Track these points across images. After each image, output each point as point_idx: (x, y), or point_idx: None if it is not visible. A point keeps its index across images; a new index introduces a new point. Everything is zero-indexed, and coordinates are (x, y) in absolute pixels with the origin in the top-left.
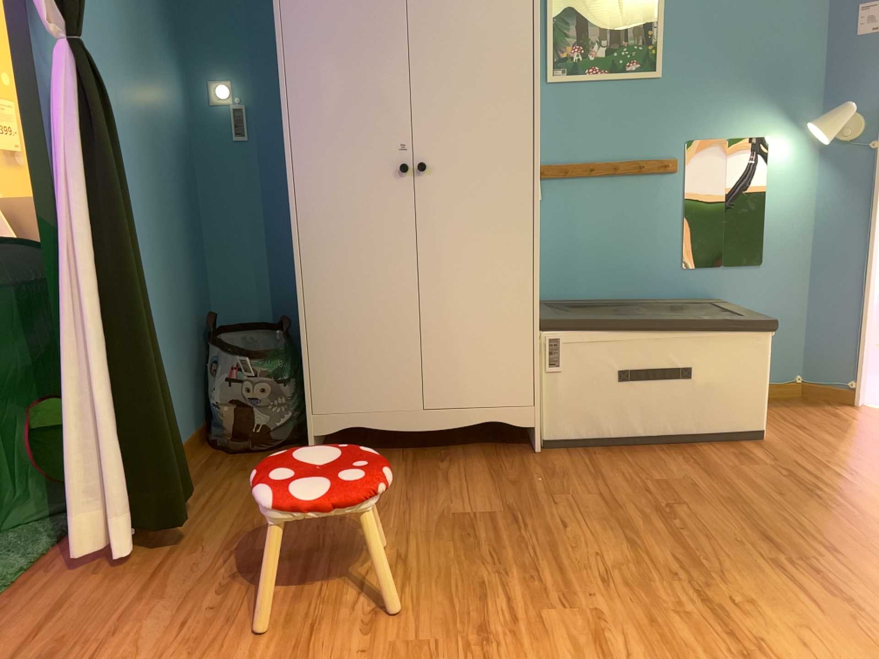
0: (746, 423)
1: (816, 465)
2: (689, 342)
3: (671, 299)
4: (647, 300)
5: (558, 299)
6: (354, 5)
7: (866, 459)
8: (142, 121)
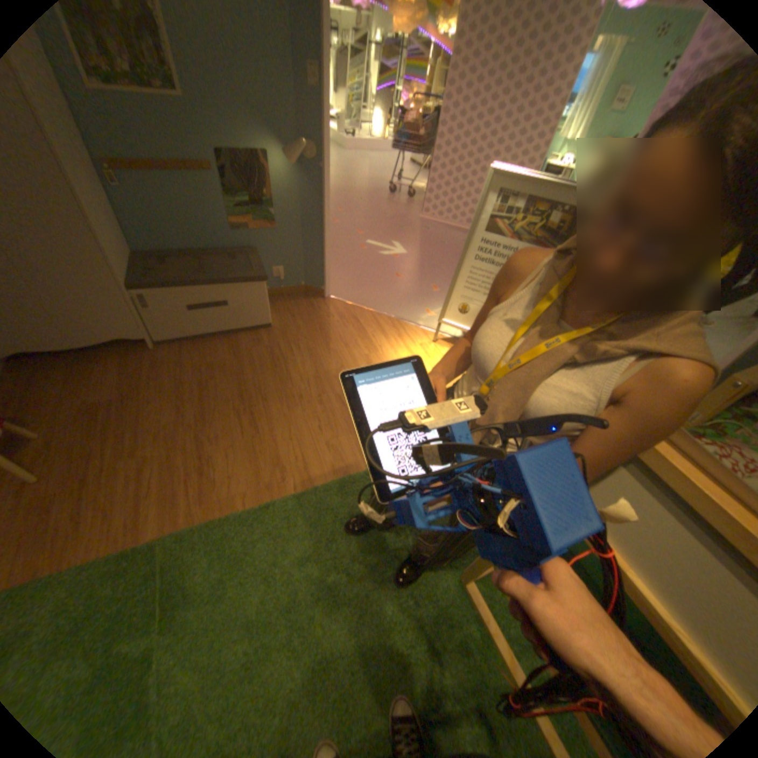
0: (262, 321)
1: (287, 341)
2: (223, 288)
3: (227, 247)
4: (212, 250)
5: (155, 251)
6: None
7: (309, 335)
8: None
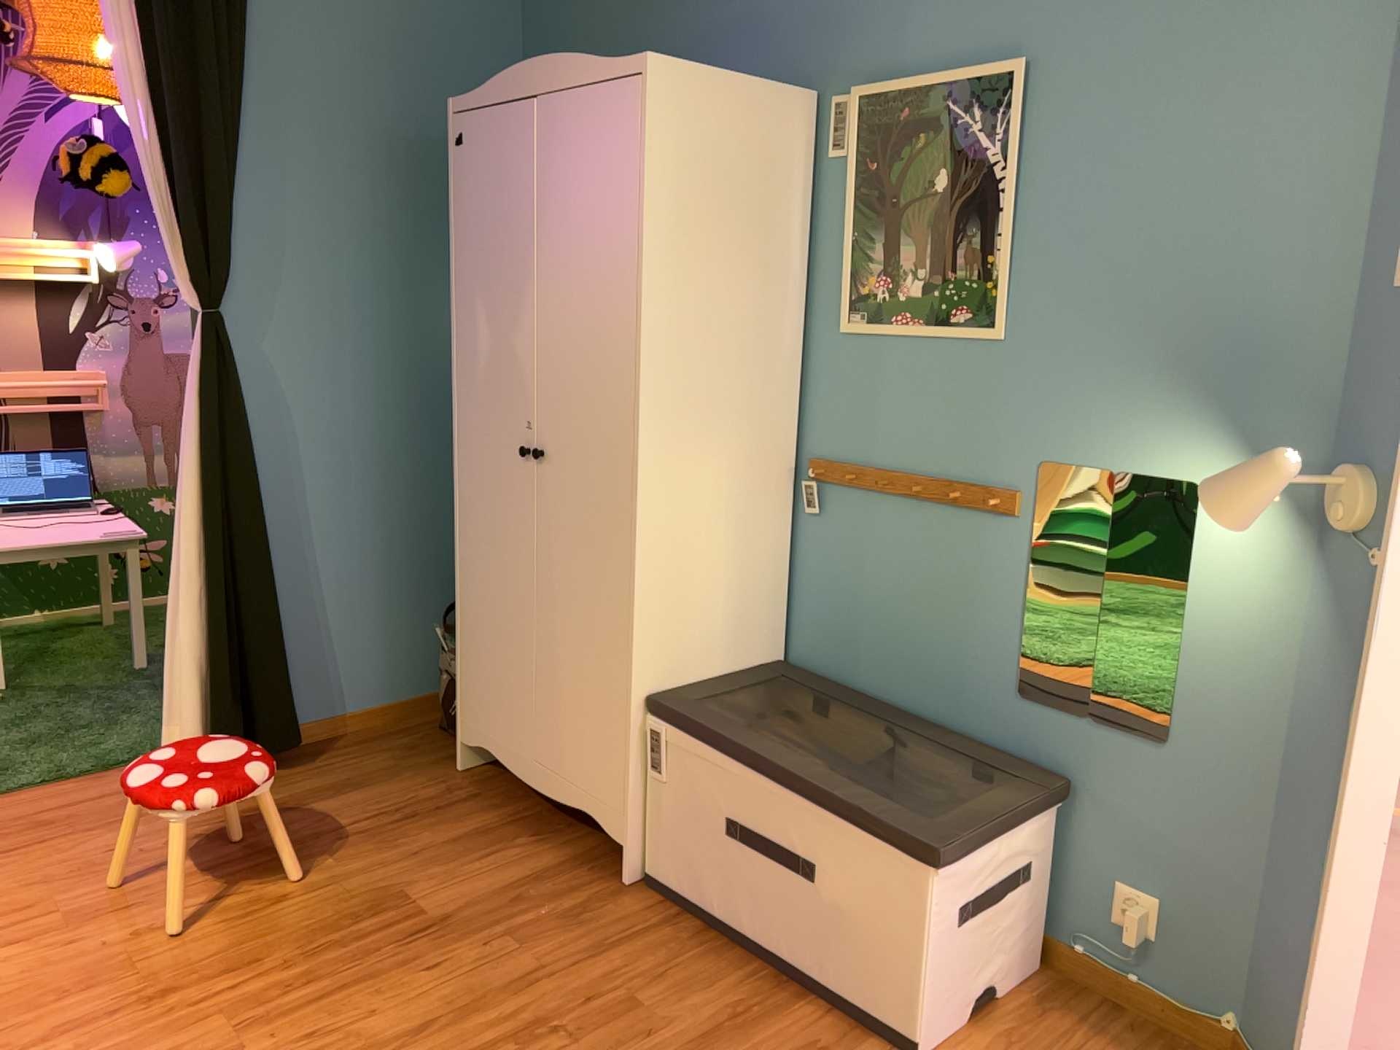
0: (897, 1014)
1: None
2: (820, 822)
3: (992, 744)
4: (937, 729)
5: (820, 677)
6: (500, 245)
7: None
8: (394, 354)
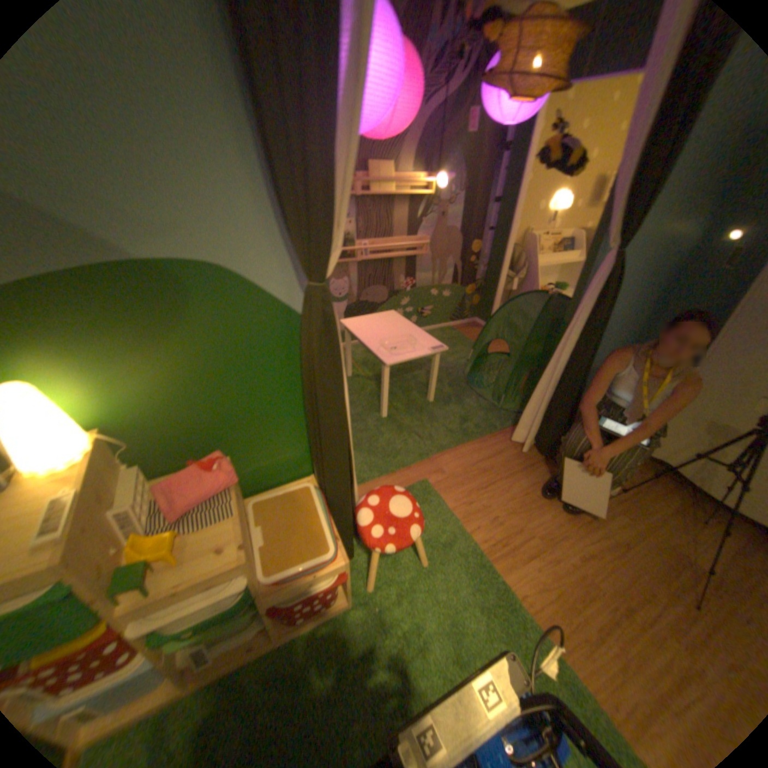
0: None
1: None
2: None
3: None
4: None
5: None
6: None
7: None
8: (653, 263)
